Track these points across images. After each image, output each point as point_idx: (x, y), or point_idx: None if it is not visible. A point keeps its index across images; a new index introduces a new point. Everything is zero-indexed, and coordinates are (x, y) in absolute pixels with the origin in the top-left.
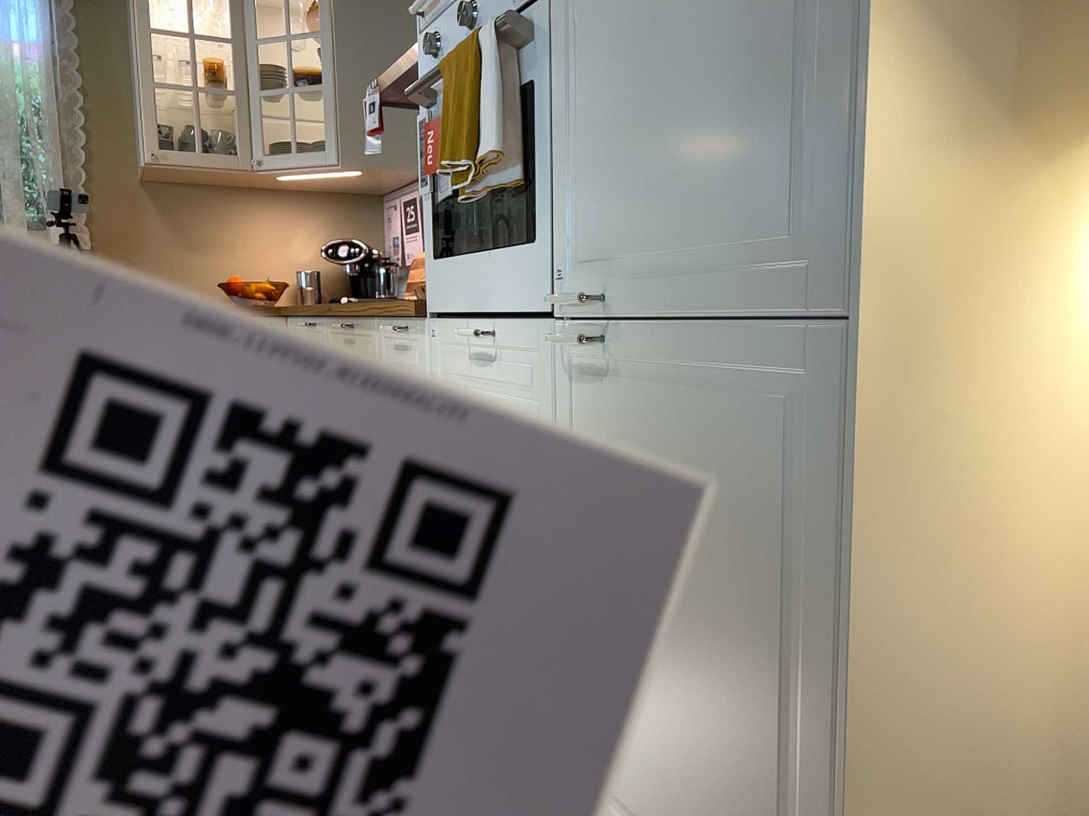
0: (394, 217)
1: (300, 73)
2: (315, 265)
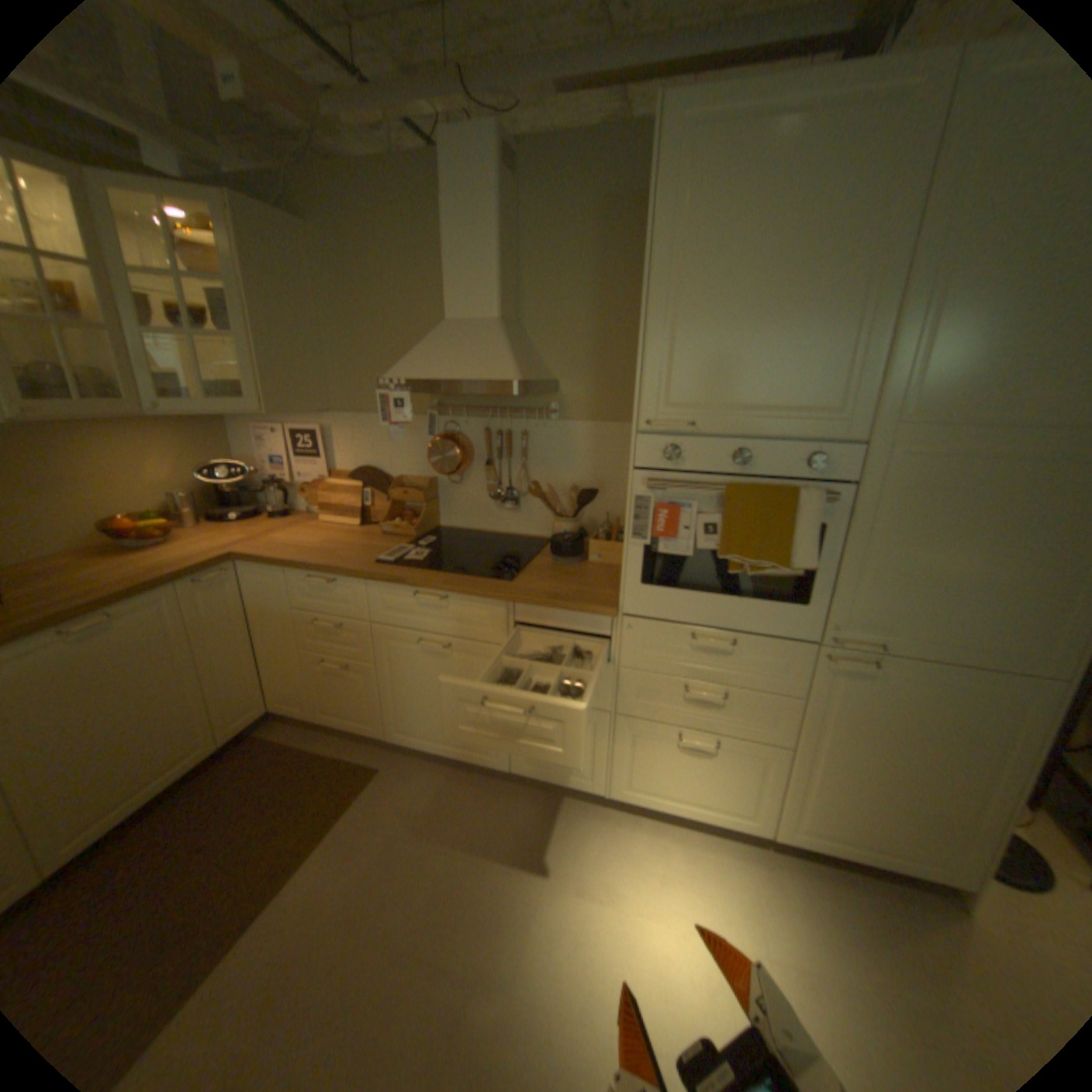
0: (271, 441)
1: (162, 303)
2: (173, 484)
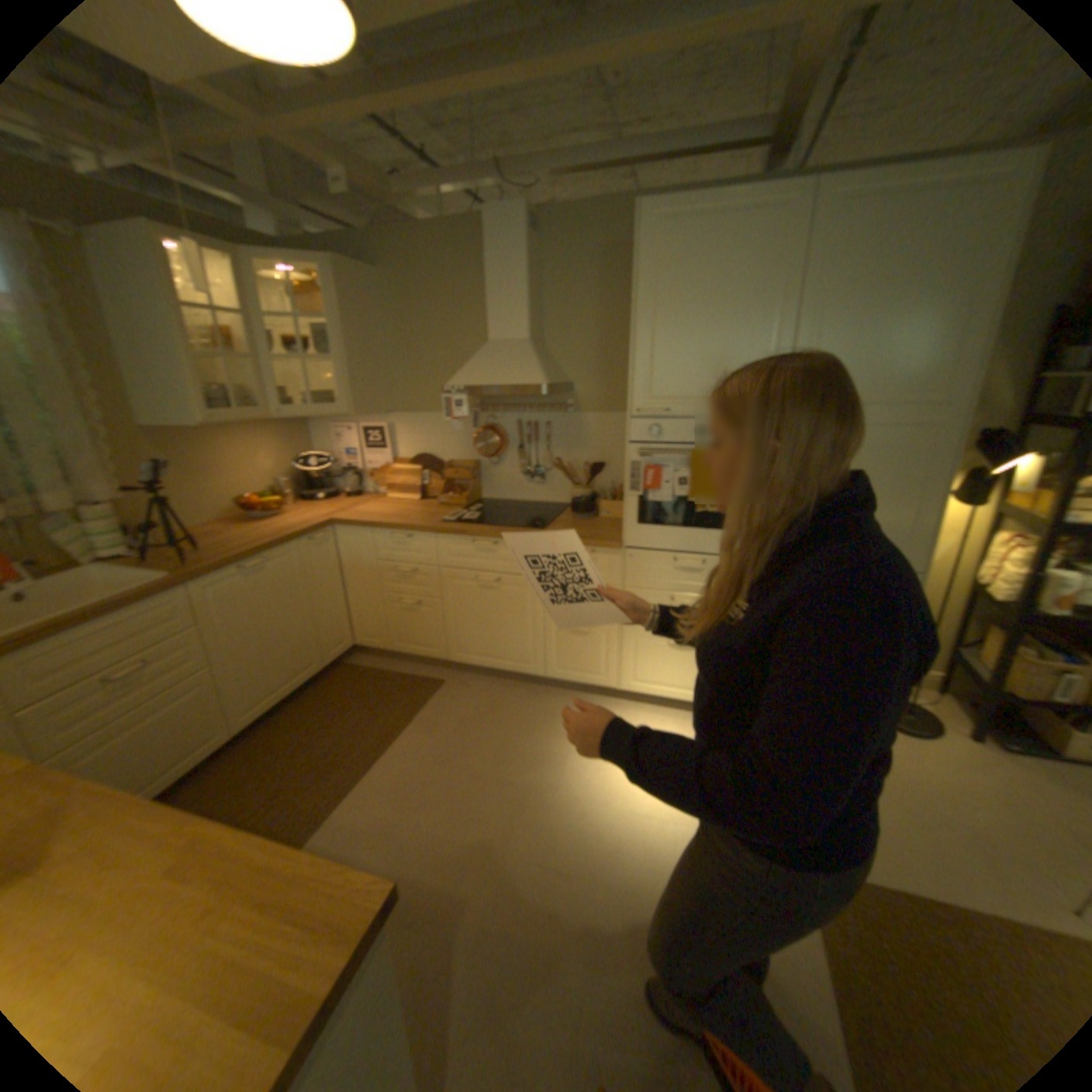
0: (349, 437)
1: (281, 336)
2: (278, 473)
